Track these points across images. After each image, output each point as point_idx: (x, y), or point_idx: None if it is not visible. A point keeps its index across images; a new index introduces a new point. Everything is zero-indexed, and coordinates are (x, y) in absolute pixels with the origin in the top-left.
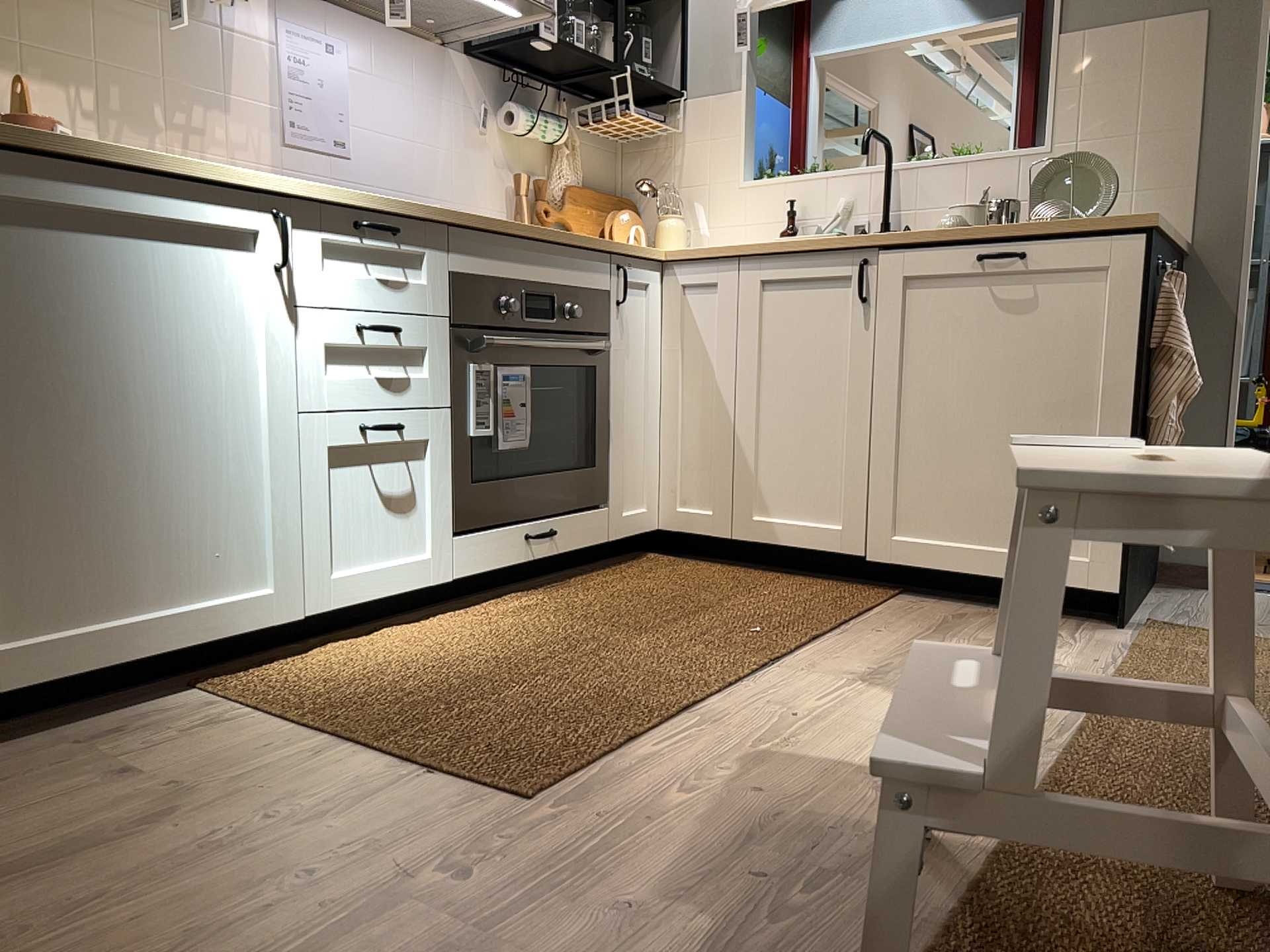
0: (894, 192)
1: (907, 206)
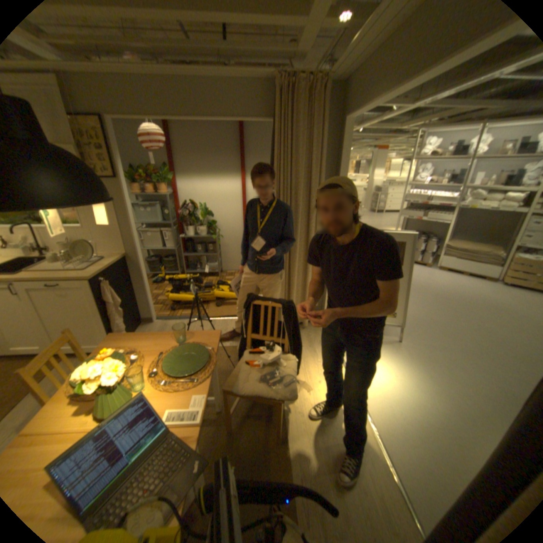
0: (40, 233)
1: (46, 238)
